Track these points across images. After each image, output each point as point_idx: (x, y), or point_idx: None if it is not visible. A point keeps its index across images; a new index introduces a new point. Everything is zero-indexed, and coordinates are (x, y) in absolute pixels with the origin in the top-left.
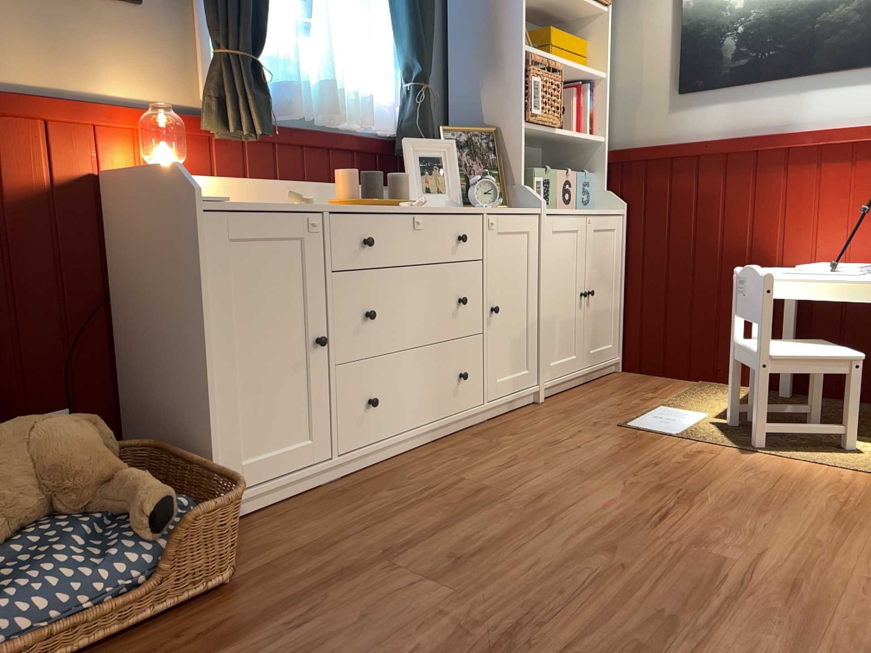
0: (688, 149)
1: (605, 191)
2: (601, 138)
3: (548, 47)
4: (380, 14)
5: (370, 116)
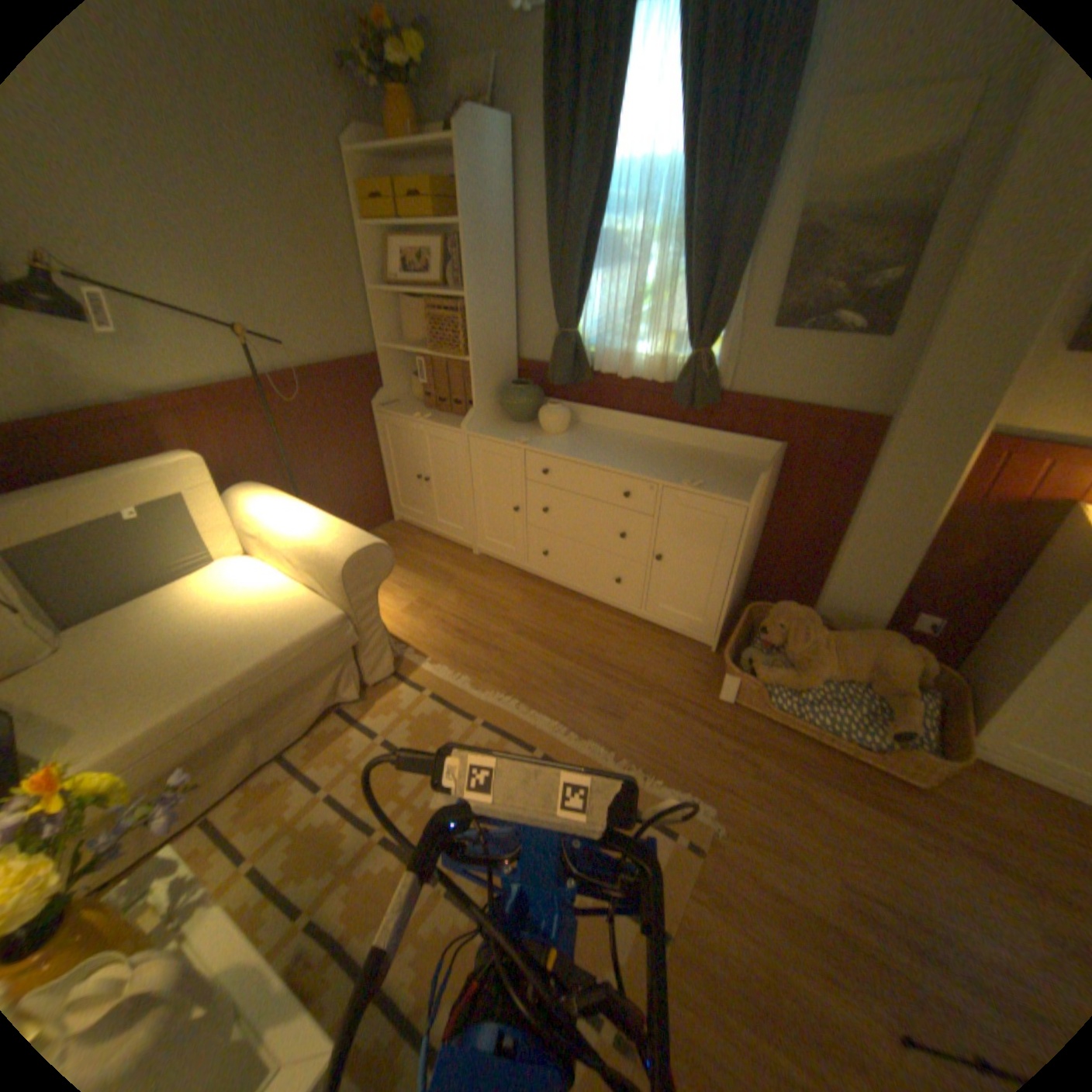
0: None
1: None
2: None
3: None
4: None
5: None
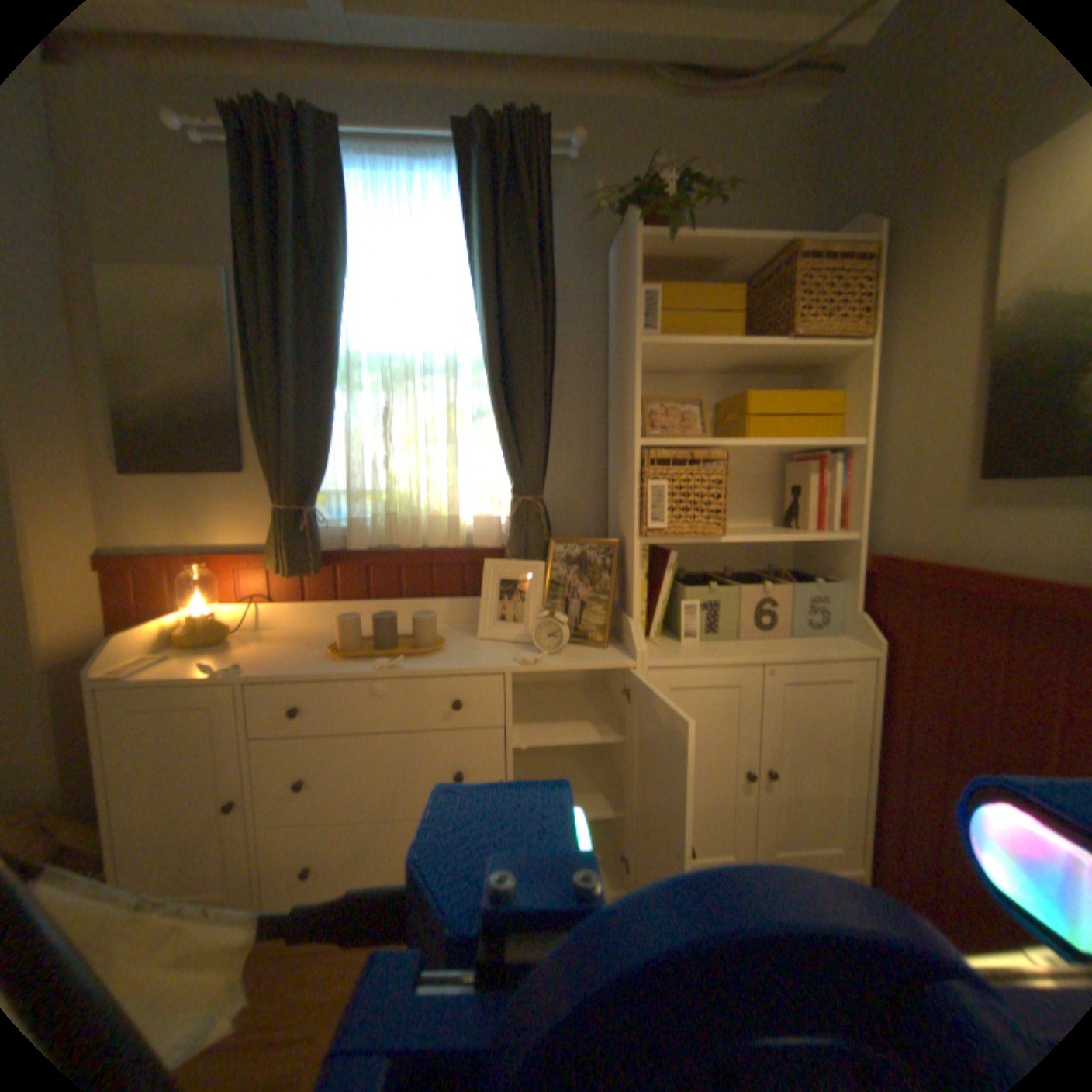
0: (994, 585)
1: (863, 612)
2: (852, 536)
3: (746, 417)
4: (491, 425)
5: (481, 529)
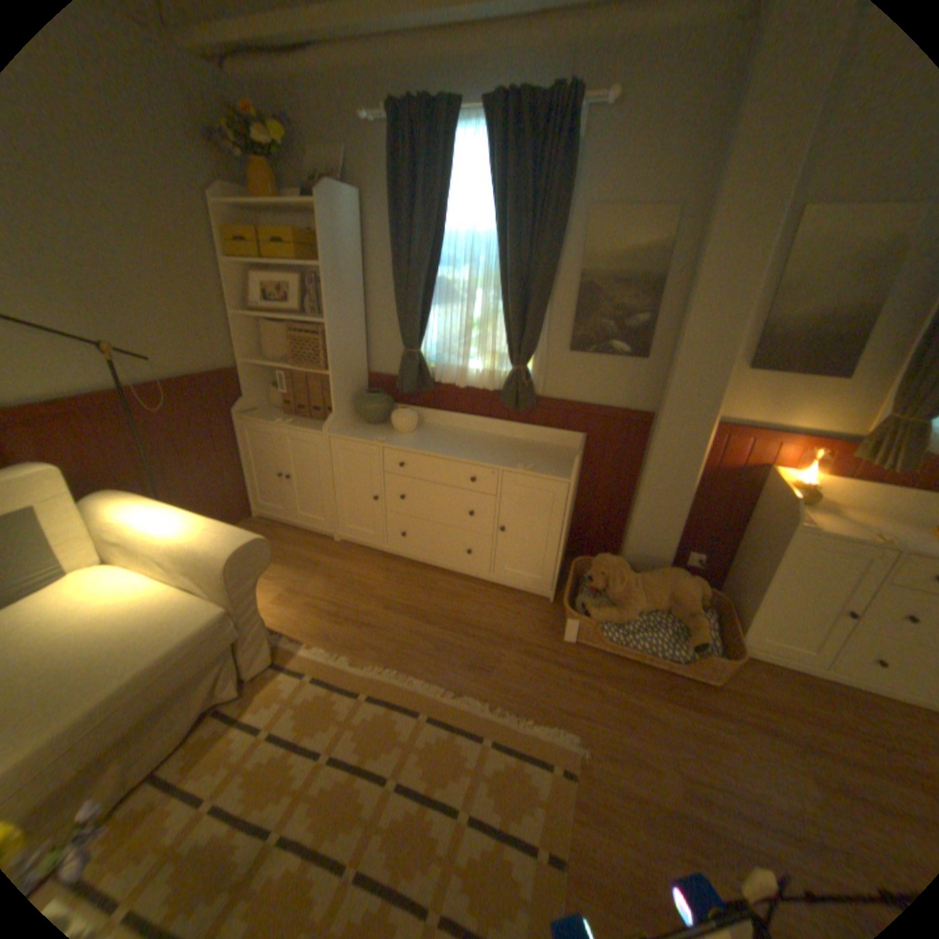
0: None
1: None
2: None
3: None
4: None
5: None
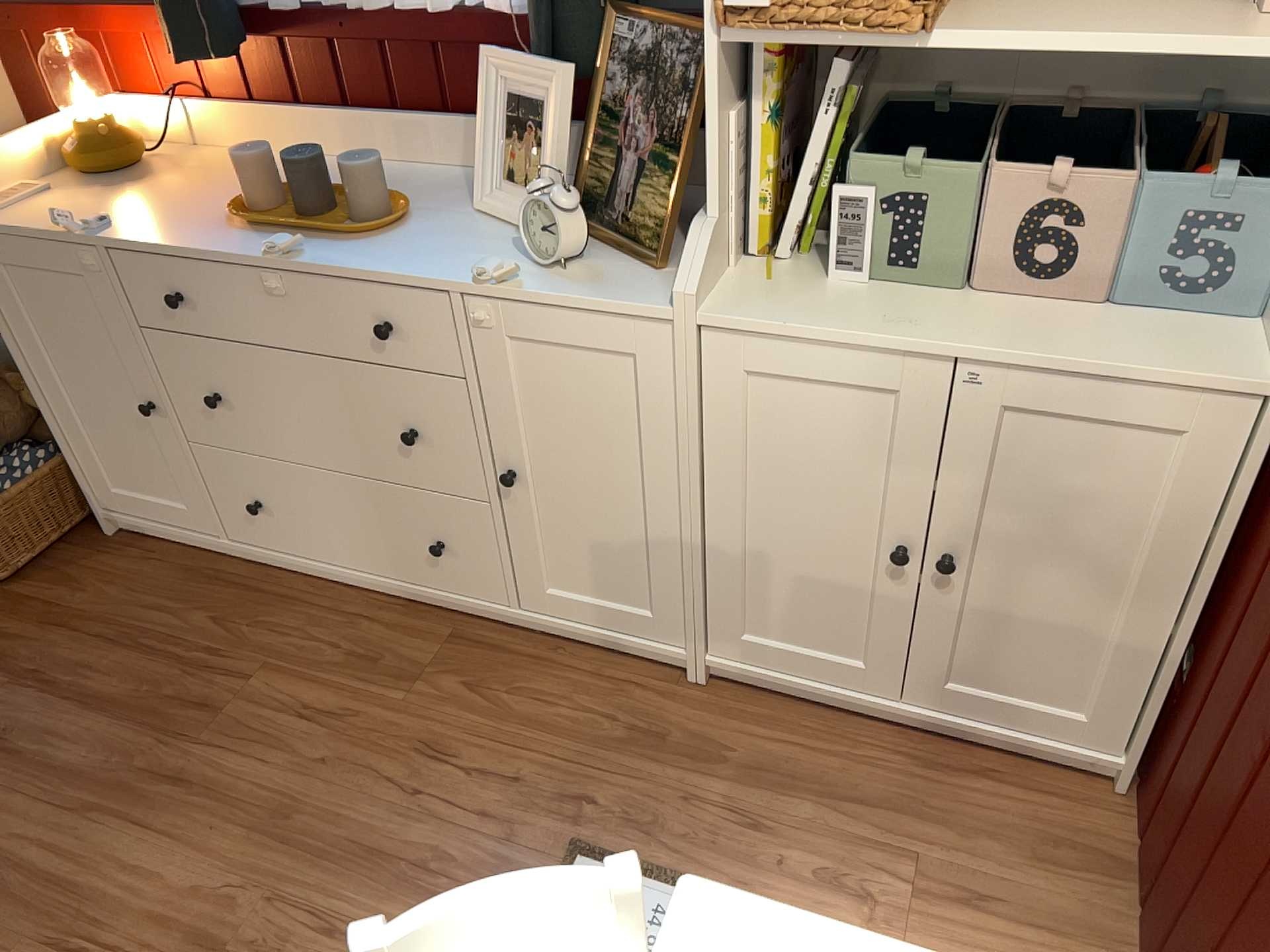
0: None
1: None
2: None
3: None
4: None
5: None
